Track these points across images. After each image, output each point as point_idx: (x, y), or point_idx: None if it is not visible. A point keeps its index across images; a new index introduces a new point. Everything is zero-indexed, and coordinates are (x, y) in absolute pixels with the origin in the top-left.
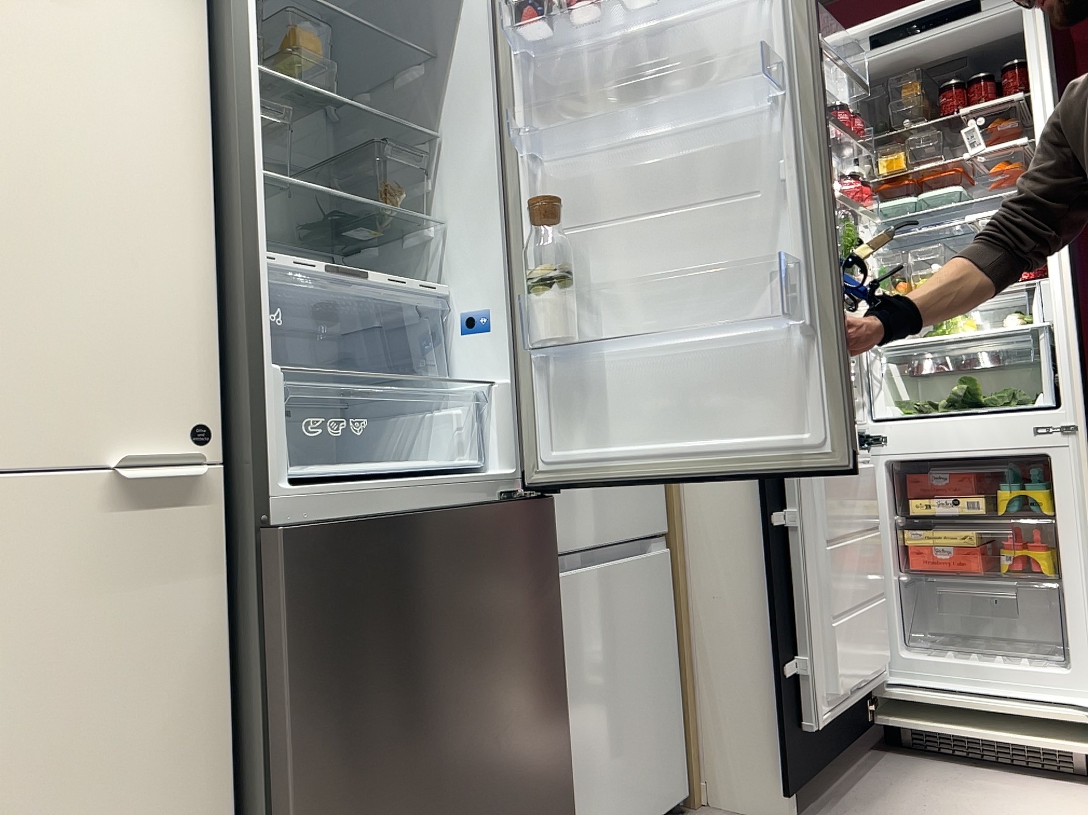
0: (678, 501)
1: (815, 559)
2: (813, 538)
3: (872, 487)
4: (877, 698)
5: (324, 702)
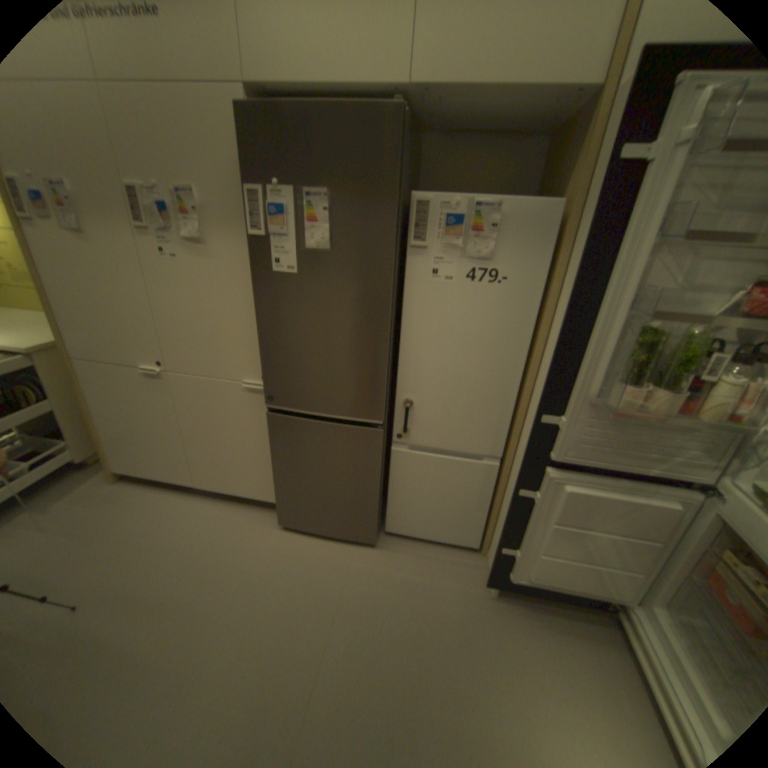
0: (513, 447)
1: (546, 524)
2: (549, 515)
3: (661, 519)
4: (626, 609)
5: (280, 454)
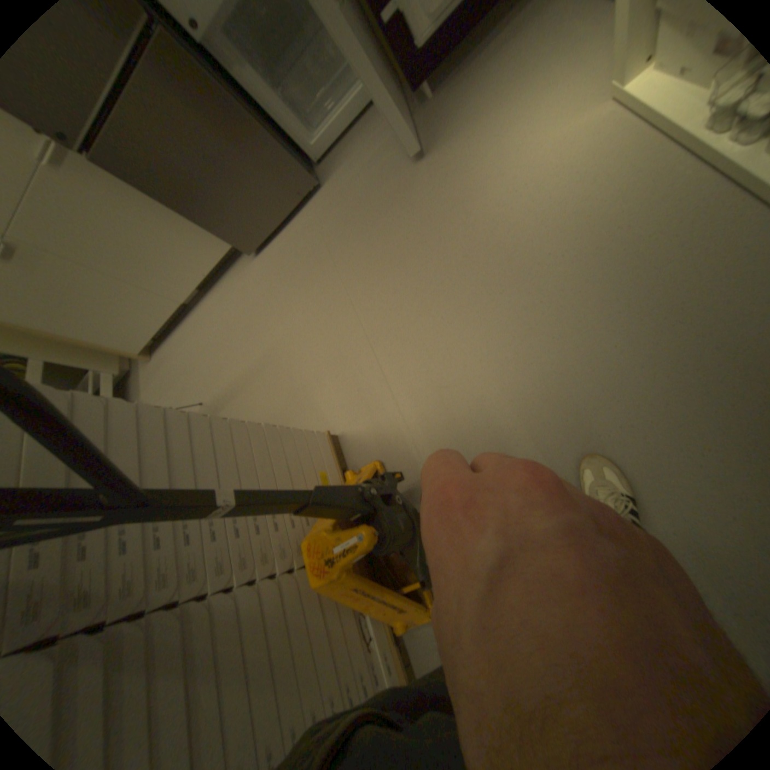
0: None
1: None
2: None
3: None
4: None
5: (158, 187)
